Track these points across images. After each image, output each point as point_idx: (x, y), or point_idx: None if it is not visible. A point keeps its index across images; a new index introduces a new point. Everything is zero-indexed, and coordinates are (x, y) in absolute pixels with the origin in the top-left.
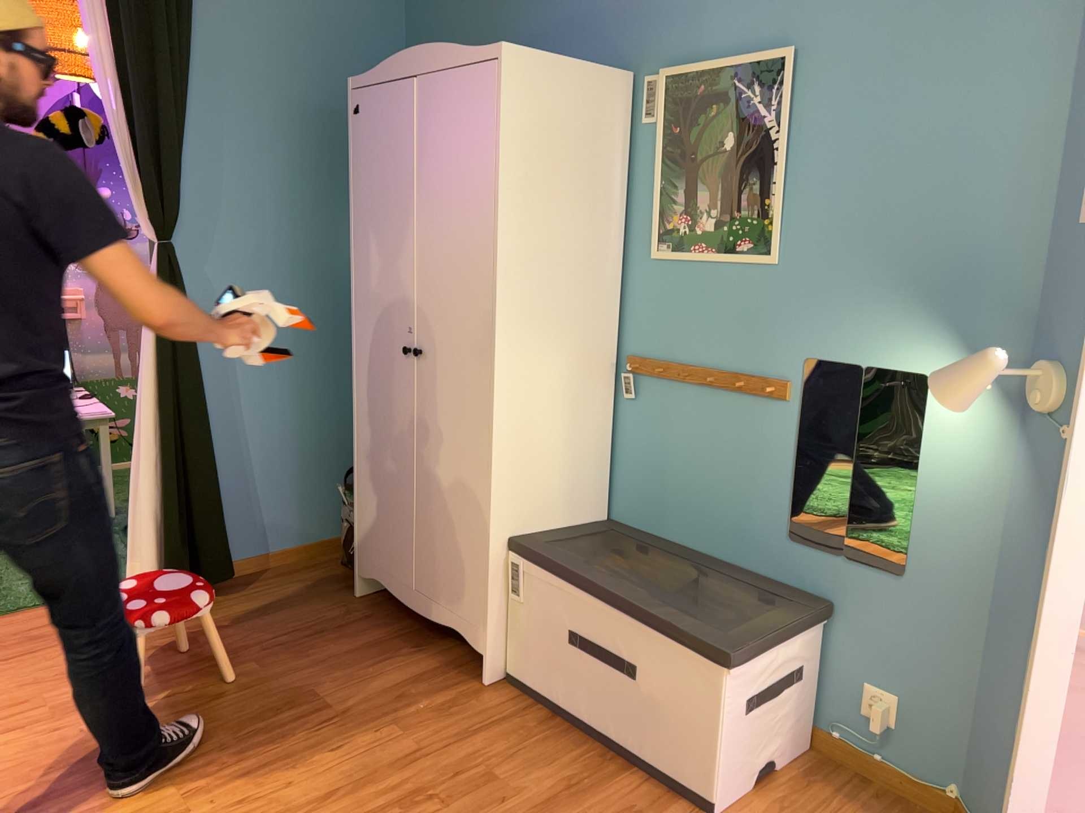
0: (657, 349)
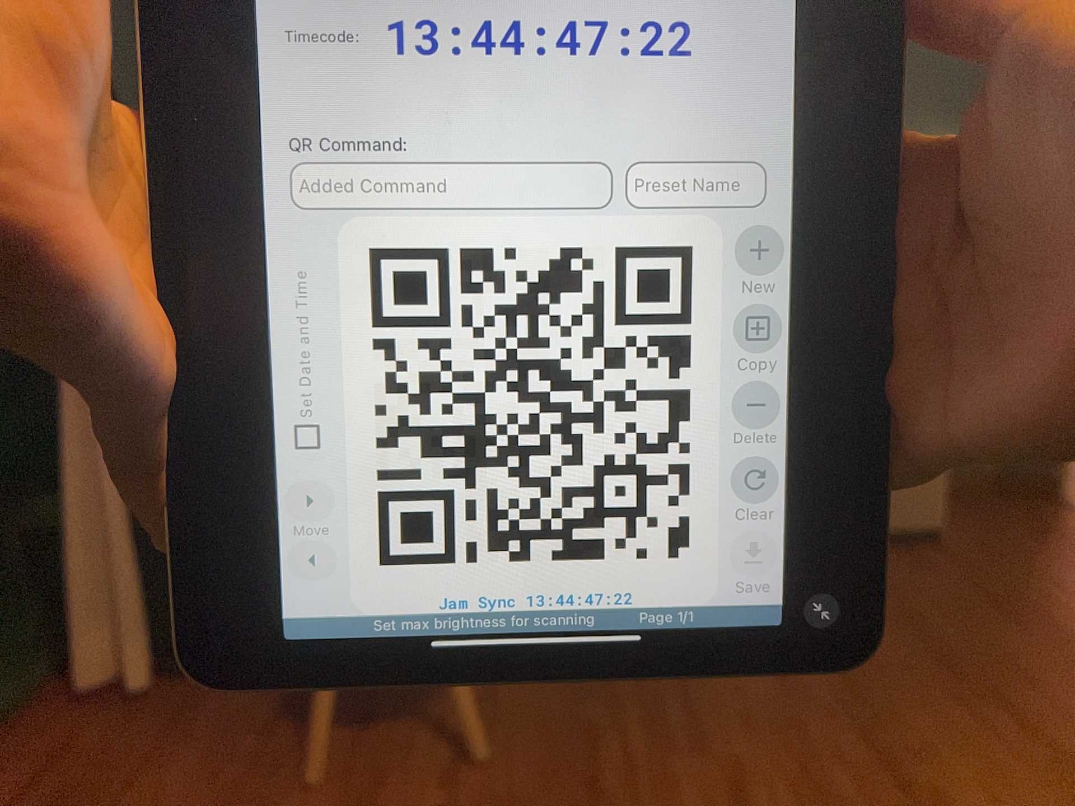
0: None
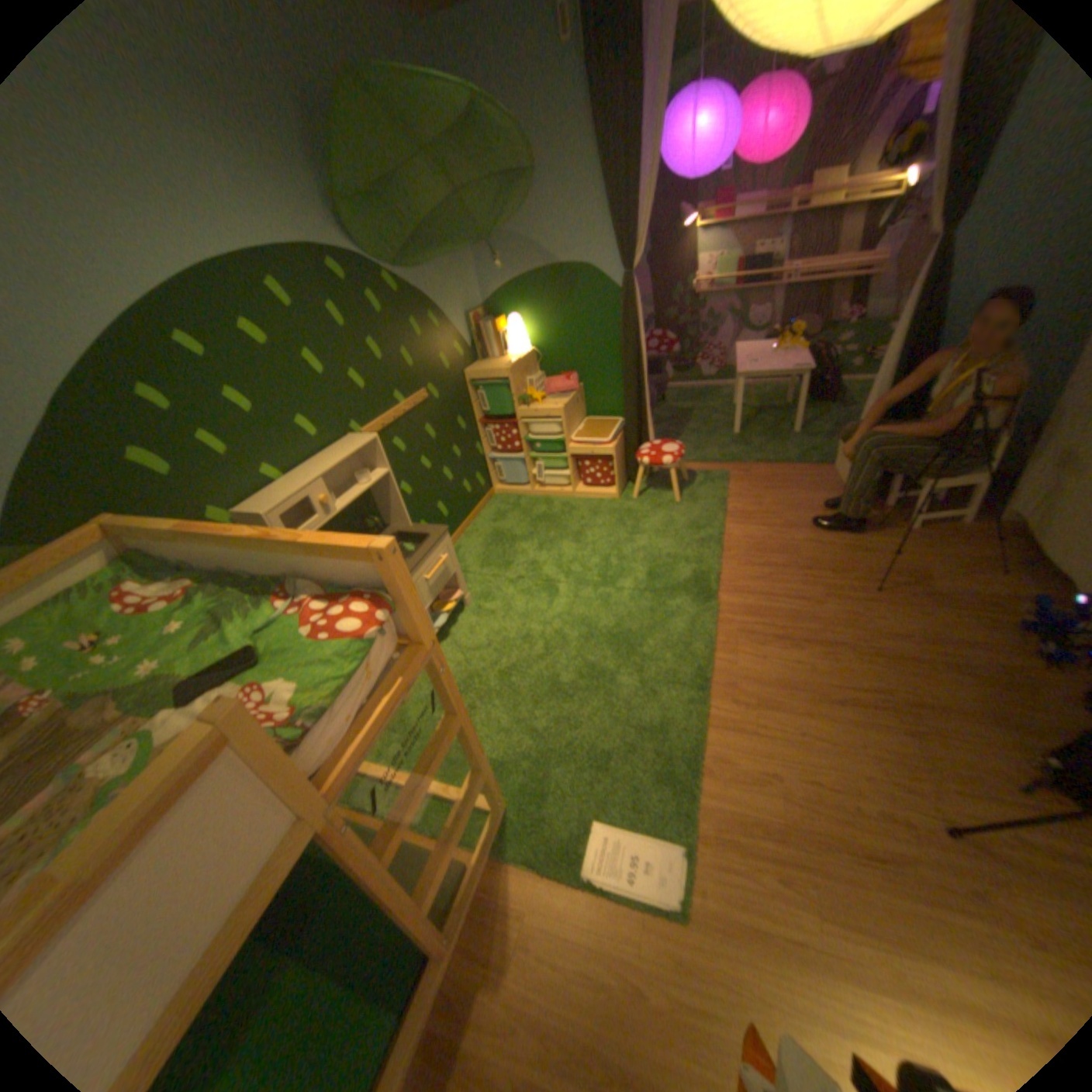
0: None
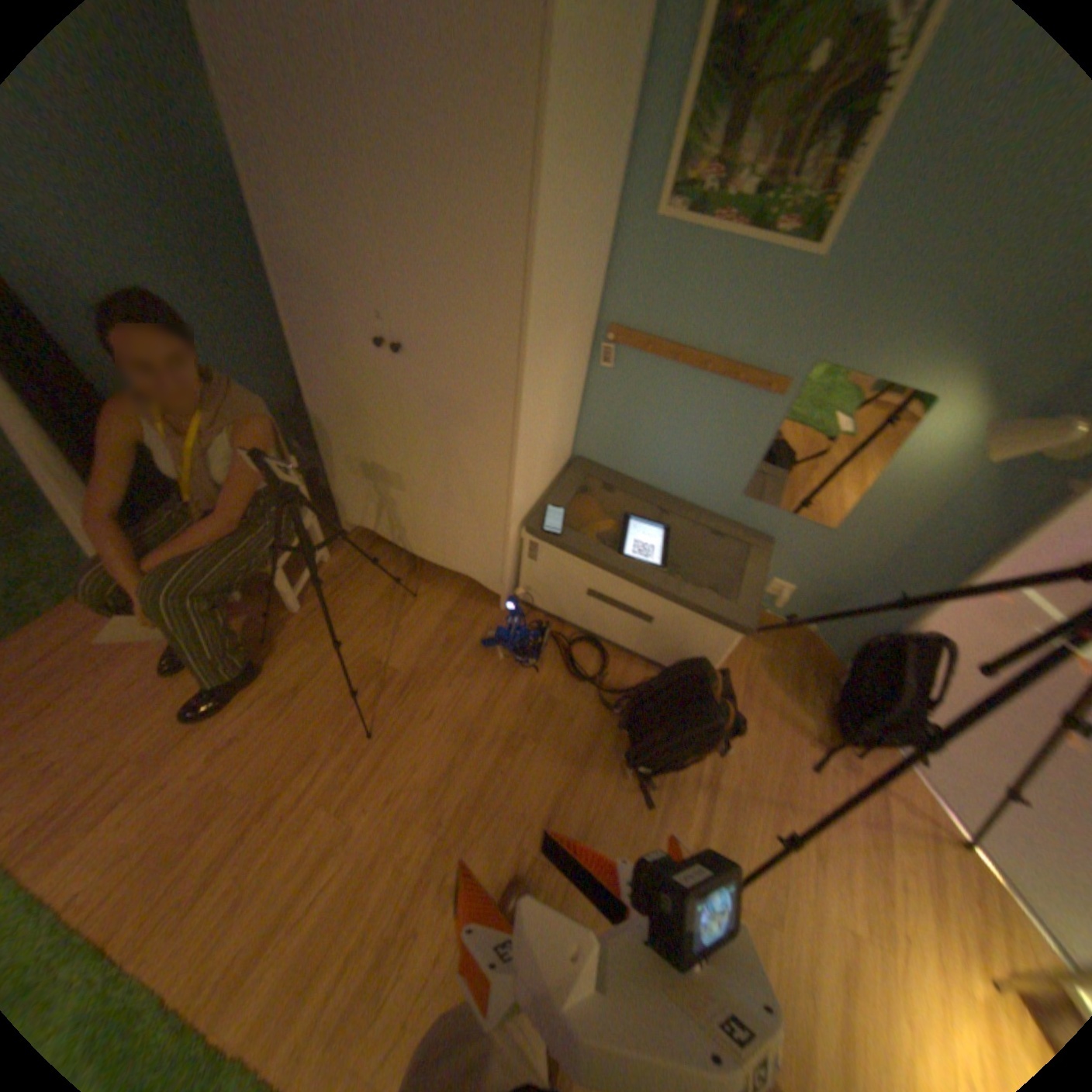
0: (644, 325)
